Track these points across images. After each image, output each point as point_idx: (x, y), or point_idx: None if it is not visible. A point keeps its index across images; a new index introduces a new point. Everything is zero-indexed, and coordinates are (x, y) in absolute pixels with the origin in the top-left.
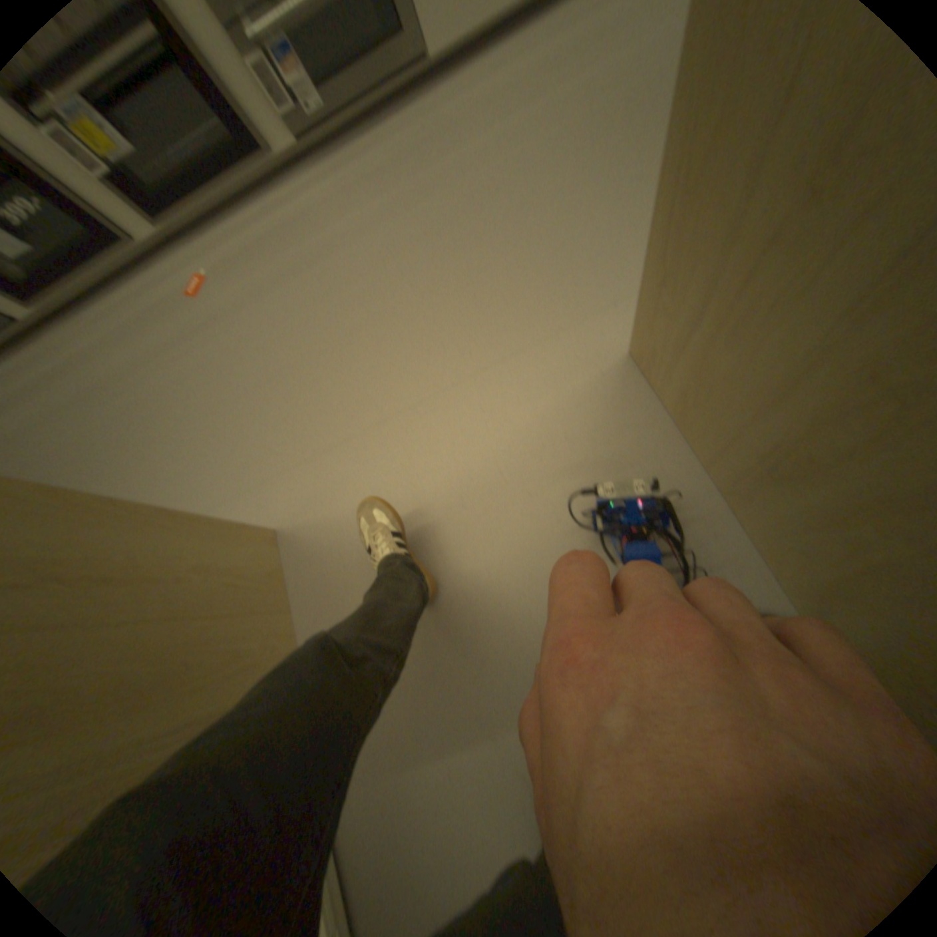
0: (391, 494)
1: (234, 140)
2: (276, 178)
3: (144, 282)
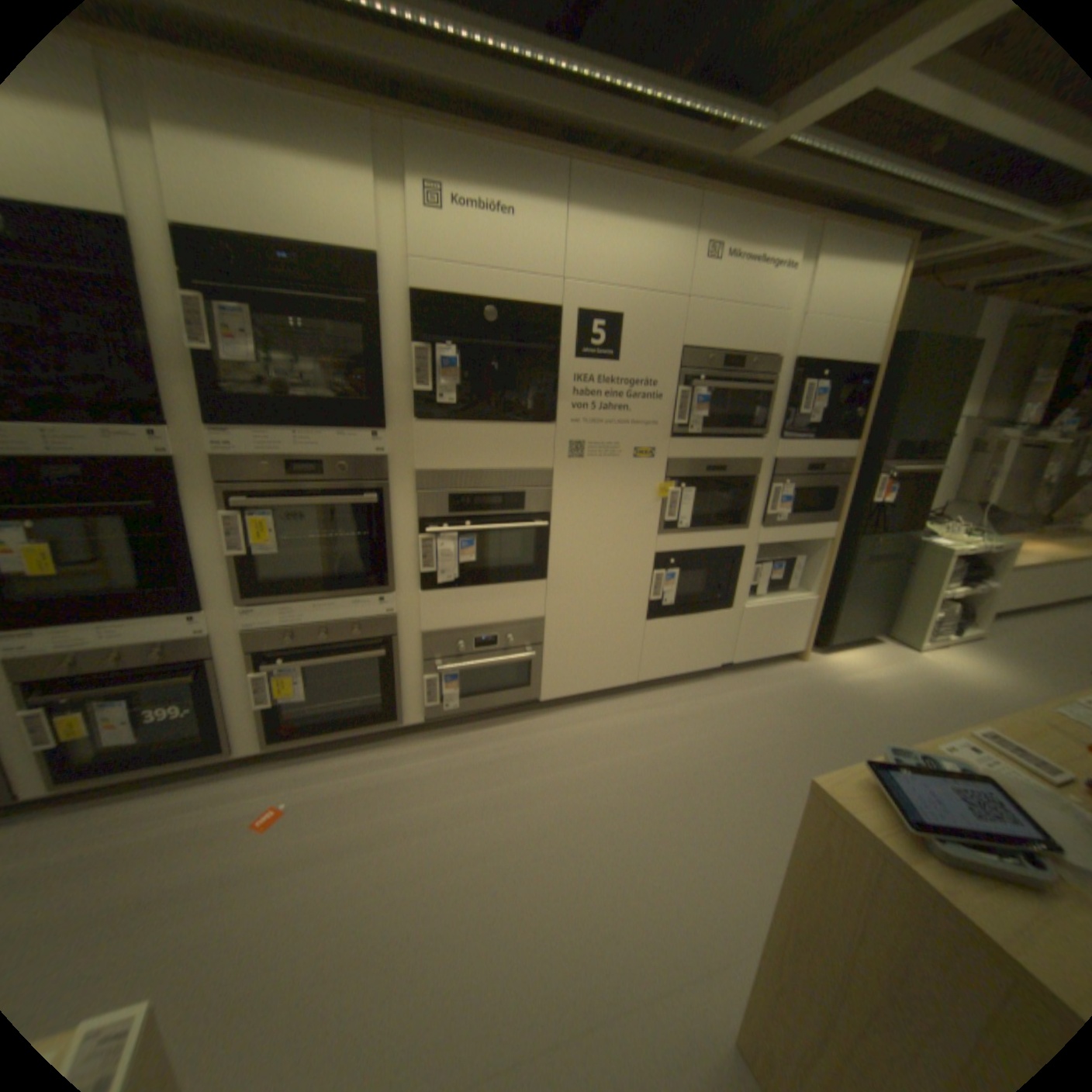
0: None
1: (377, 713)
2: (390, 744)
3: (206, 803)
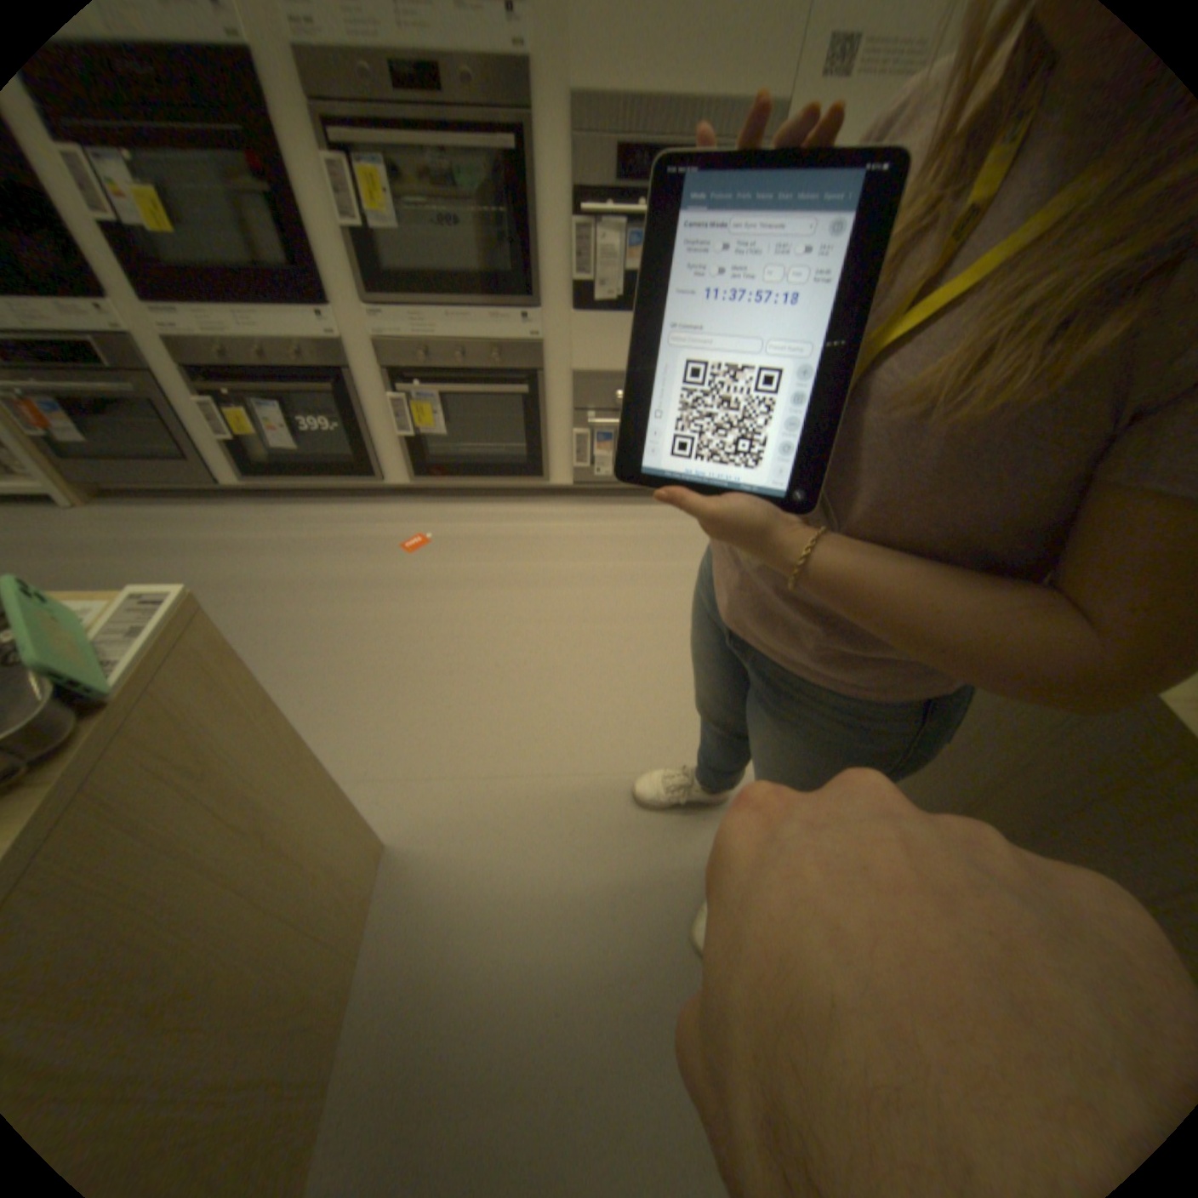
0: (536, 868)
1: (524, 464)
2: (537, 500)
3: (365, 517)
